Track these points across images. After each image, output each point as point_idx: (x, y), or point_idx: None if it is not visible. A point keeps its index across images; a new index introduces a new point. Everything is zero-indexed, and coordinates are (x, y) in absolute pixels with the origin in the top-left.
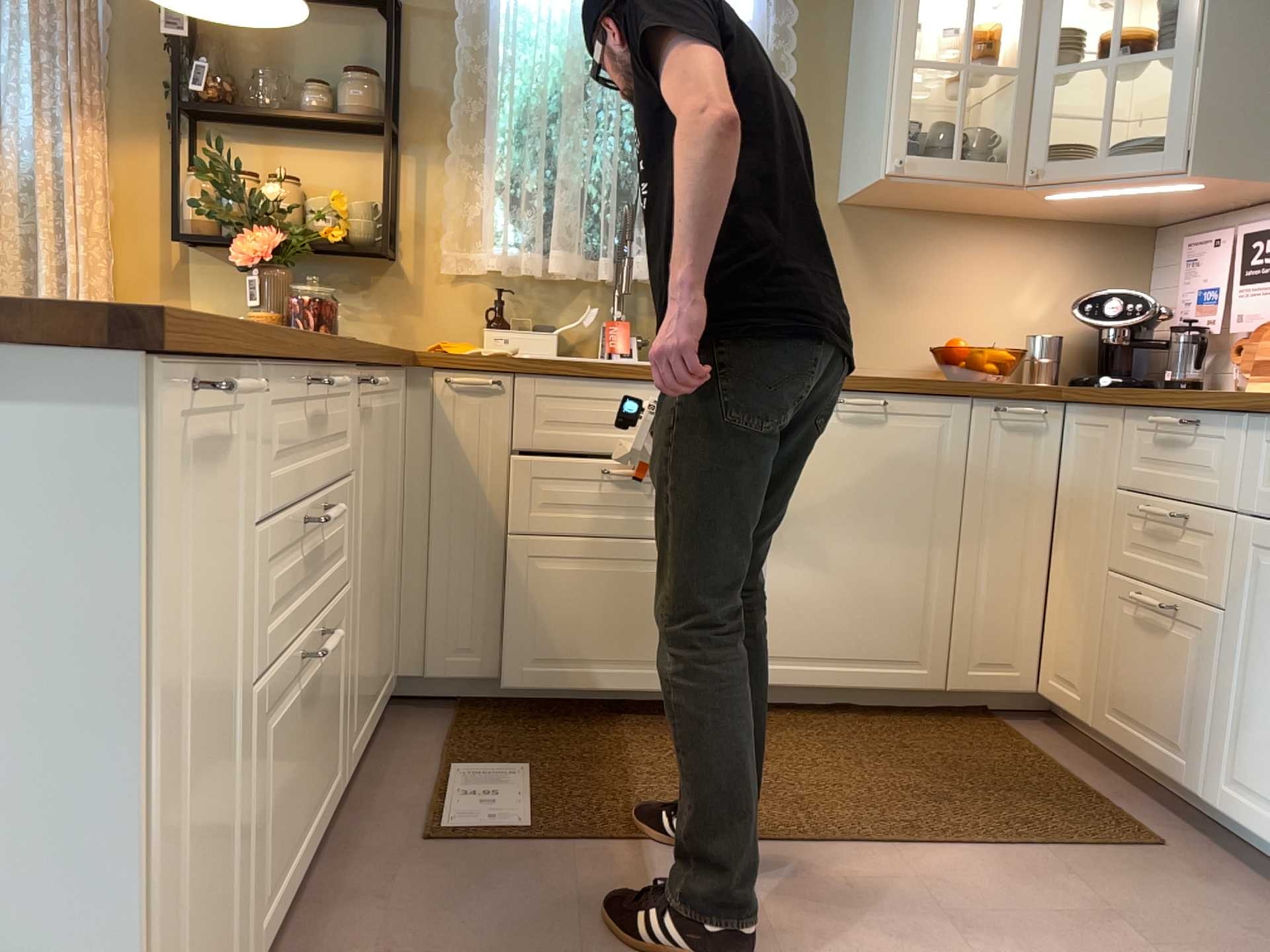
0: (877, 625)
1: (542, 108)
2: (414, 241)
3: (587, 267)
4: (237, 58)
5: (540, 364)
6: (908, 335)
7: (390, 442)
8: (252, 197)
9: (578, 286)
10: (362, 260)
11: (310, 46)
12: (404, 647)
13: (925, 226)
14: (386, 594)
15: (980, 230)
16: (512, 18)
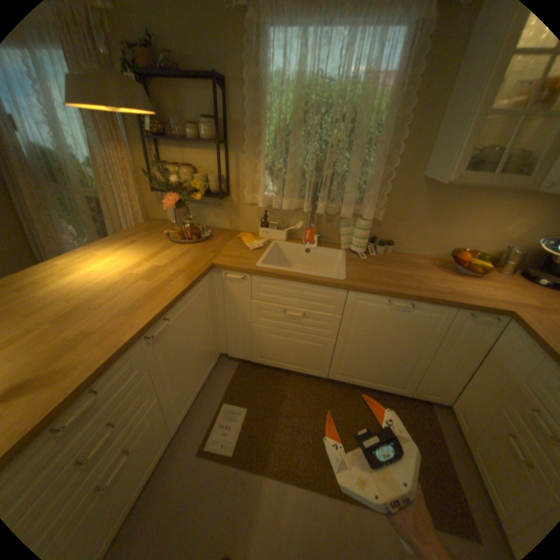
0: (388, 375)
1: (281, 131)
2: (235, 188)
3: (300, 203)
4: (163, 108)
5: (260, 272)
6: (442, 239)
7: (197, 309)
8: (167, 179)
9: (297, 209)
10: (217, 195)
11: (188, 100)
12: (221, 346)
13: (468, 188)
14: (203, 351)
15: (500, 191)
16: (269, 81)
